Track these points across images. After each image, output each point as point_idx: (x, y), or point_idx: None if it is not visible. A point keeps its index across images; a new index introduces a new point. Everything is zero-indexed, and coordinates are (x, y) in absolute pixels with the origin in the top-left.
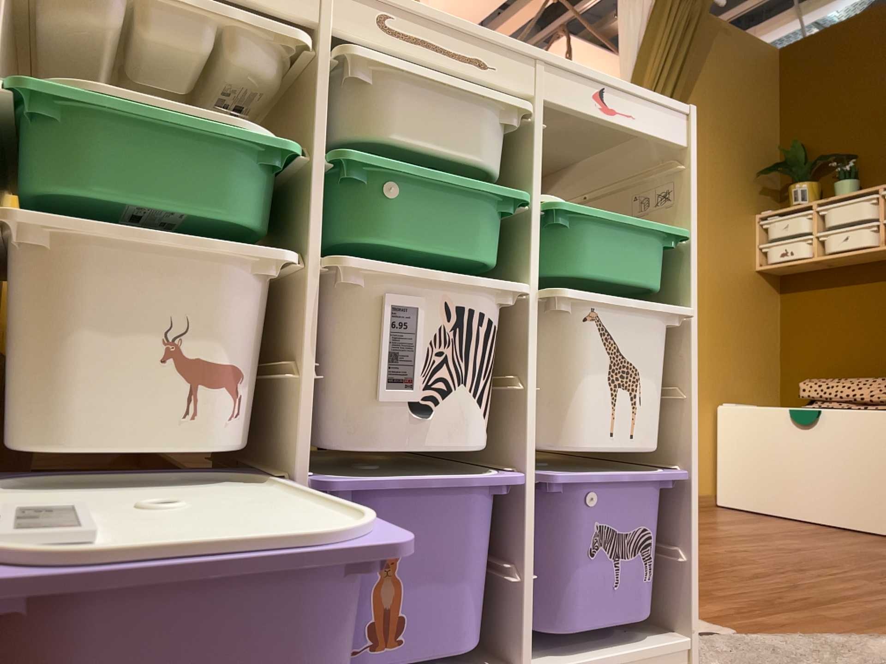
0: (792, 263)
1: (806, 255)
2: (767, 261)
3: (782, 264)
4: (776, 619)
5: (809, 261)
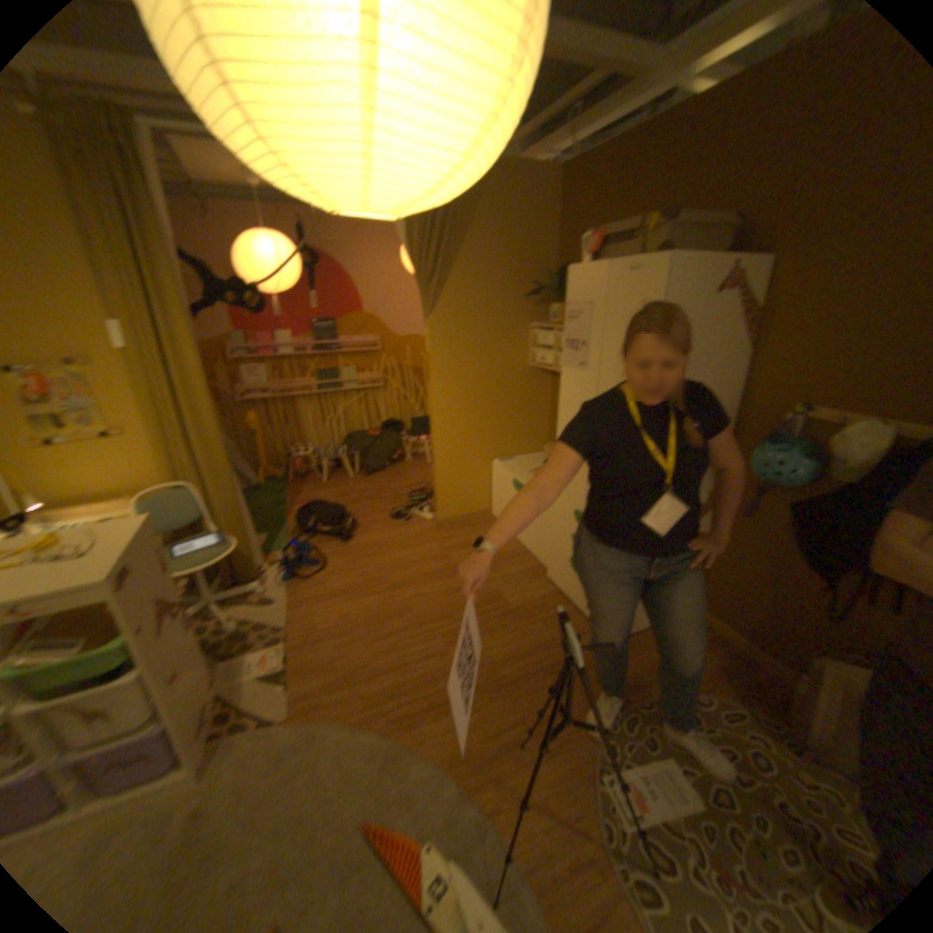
0: (546, 369)
1: (552, 366)
2: (537, 361)
3: (542, 368)
4: (324, 707)
5: (553, 371)
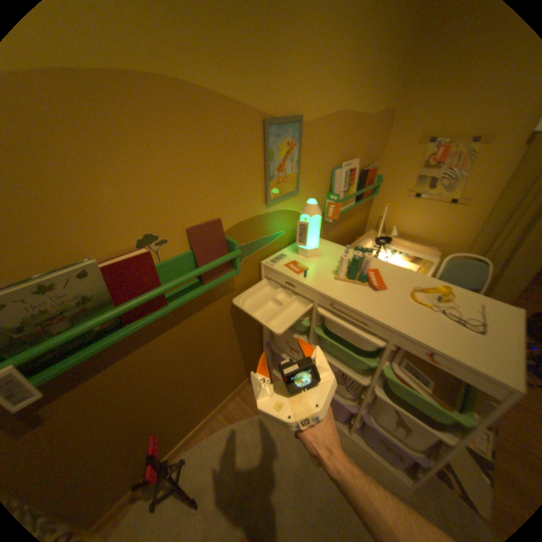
0: None
1: None
2: None
3: None
4: None
5: None
